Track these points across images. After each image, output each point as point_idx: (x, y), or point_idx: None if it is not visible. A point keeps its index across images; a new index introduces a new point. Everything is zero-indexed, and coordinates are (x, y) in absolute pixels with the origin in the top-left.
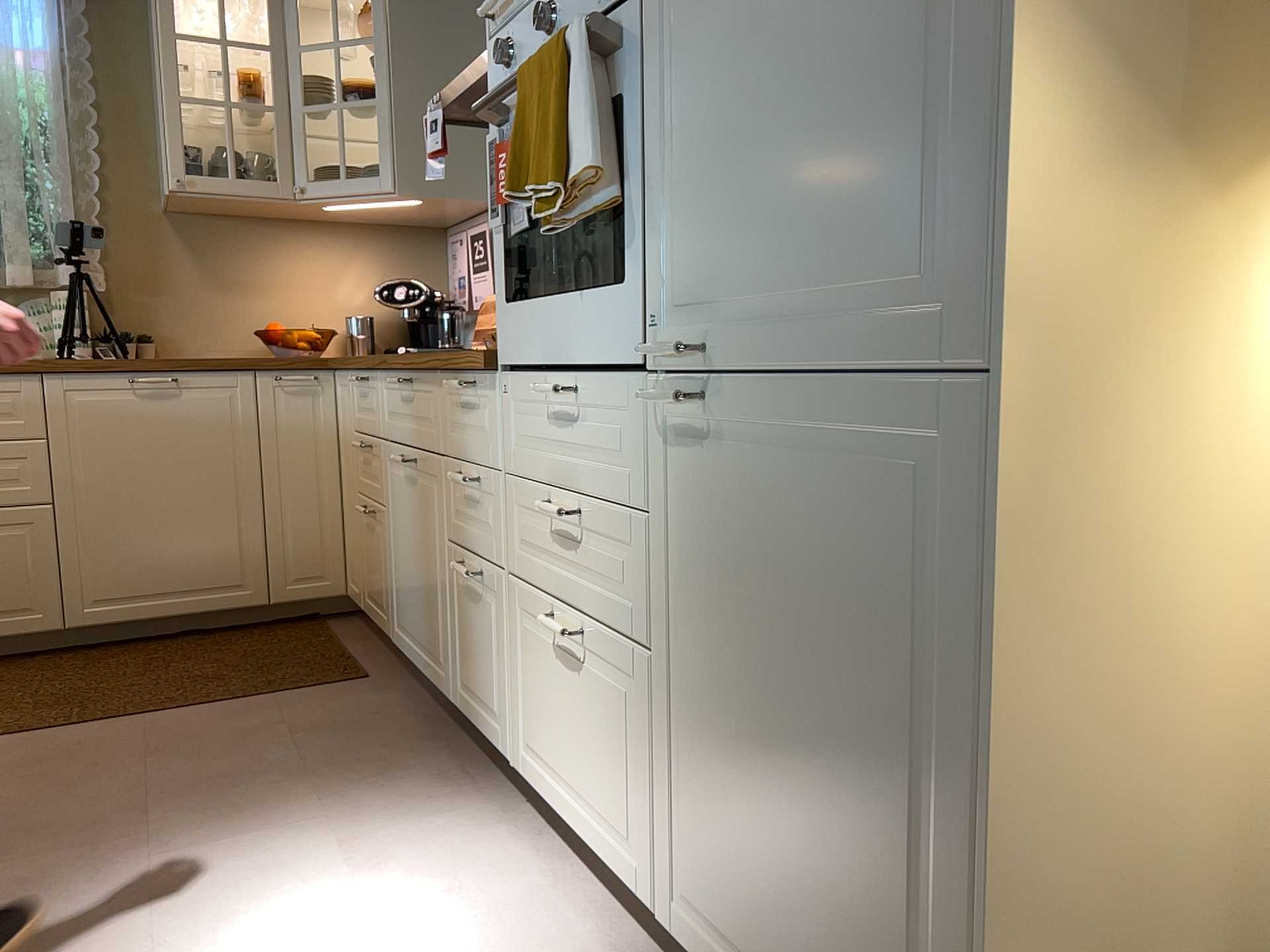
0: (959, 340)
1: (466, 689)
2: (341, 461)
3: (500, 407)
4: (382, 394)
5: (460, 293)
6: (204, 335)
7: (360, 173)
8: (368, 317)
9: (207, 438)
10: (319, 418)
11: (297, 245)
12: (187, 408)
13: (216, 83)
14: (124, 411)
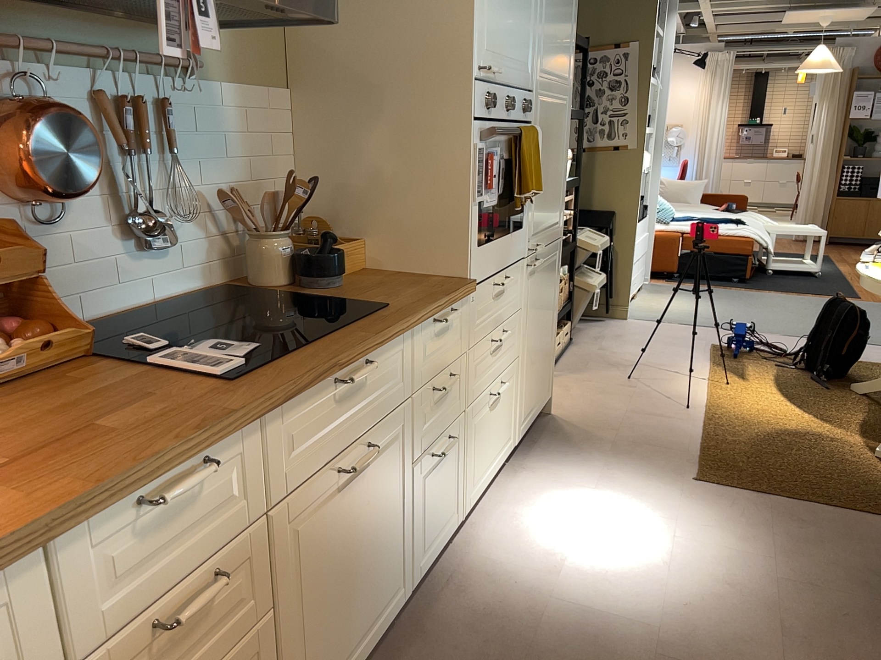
0: (559, 231)
1: (425, 549)
2: None
3: (467, 312)
4: (272, 441)
5: None
6: None
7: None
8: None
9: None
10: None
11: None
12: None
13: None
14: None
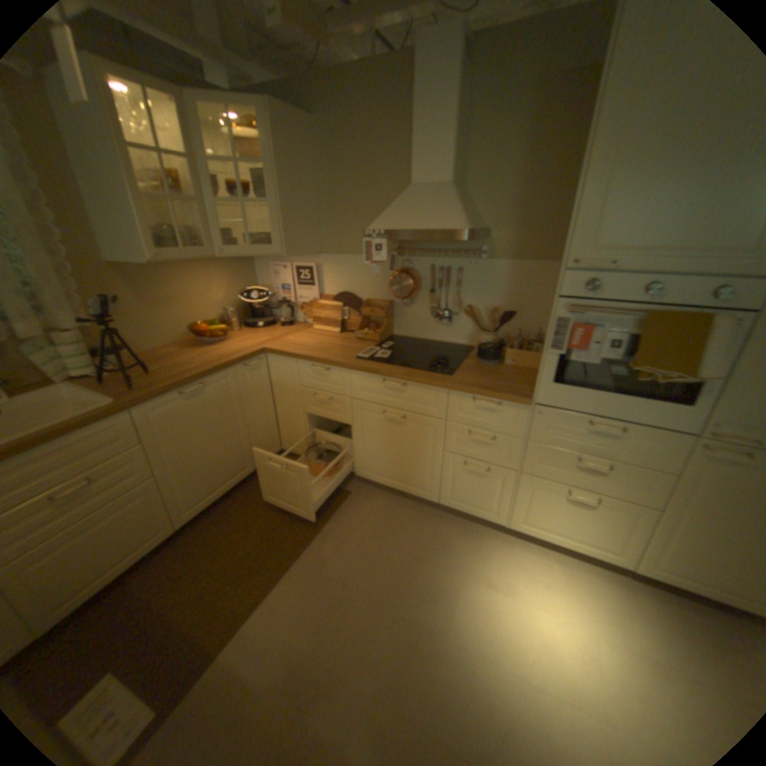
0: None
1: (455, 499)
2: (275, 395)
3: (527, 416)
4: (354, 380)
5: (285, 293)
6: (147, 336)
7: (230, 233)
8: (225, 306)
9: (219, 408)
10: (262, 378)
11: (185, 273)
12: (207, 397)
13: (148, 179)
14: (177, 411)
